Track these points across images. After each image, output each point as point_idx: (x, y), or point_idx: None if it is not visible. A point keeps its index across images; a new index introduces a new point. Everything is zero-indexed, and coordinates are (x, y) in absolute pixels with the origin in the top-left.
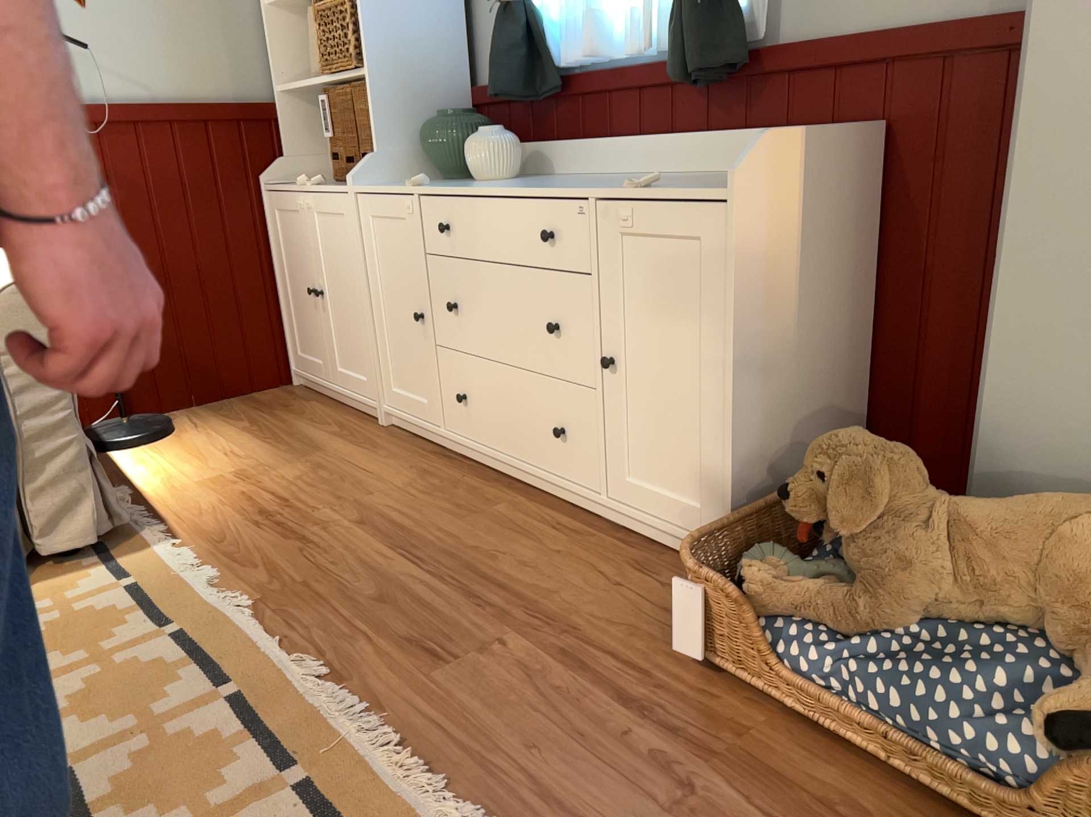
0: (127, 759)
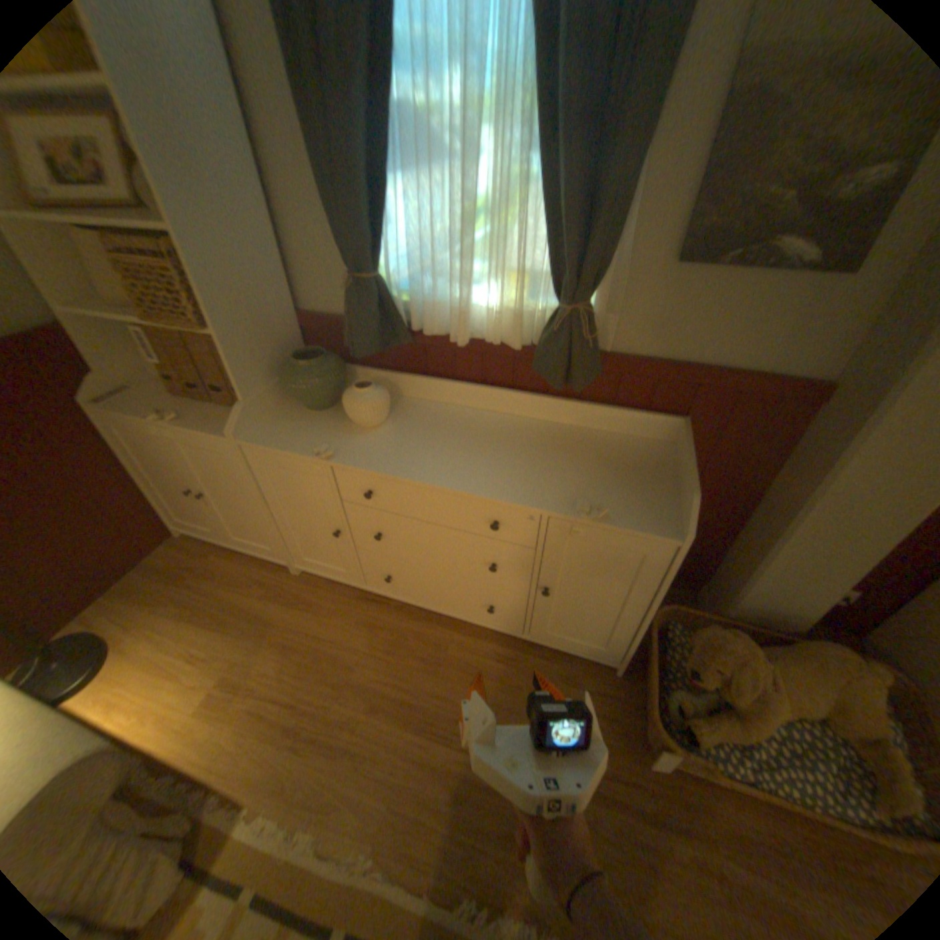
0: None
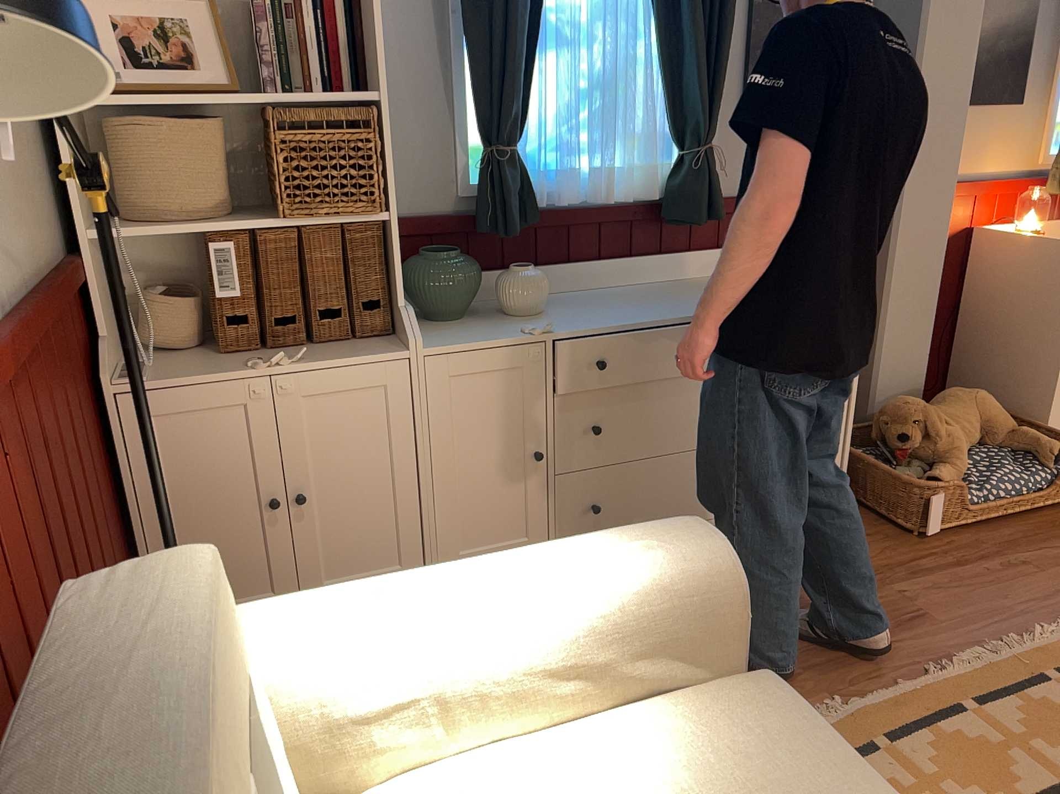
0: (1058, 754)
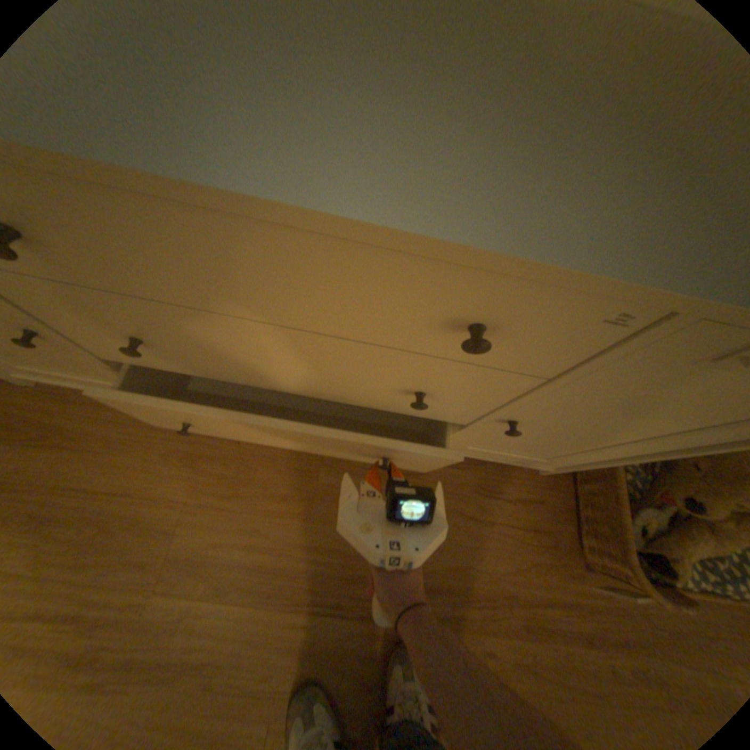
0: None
